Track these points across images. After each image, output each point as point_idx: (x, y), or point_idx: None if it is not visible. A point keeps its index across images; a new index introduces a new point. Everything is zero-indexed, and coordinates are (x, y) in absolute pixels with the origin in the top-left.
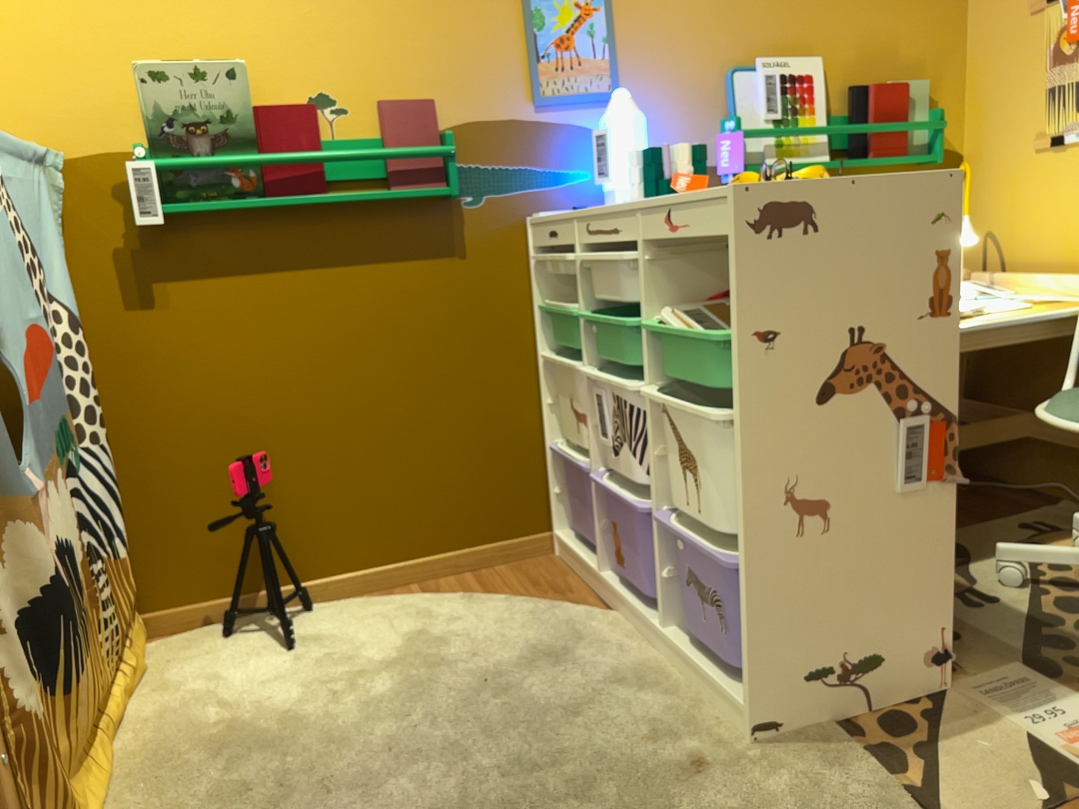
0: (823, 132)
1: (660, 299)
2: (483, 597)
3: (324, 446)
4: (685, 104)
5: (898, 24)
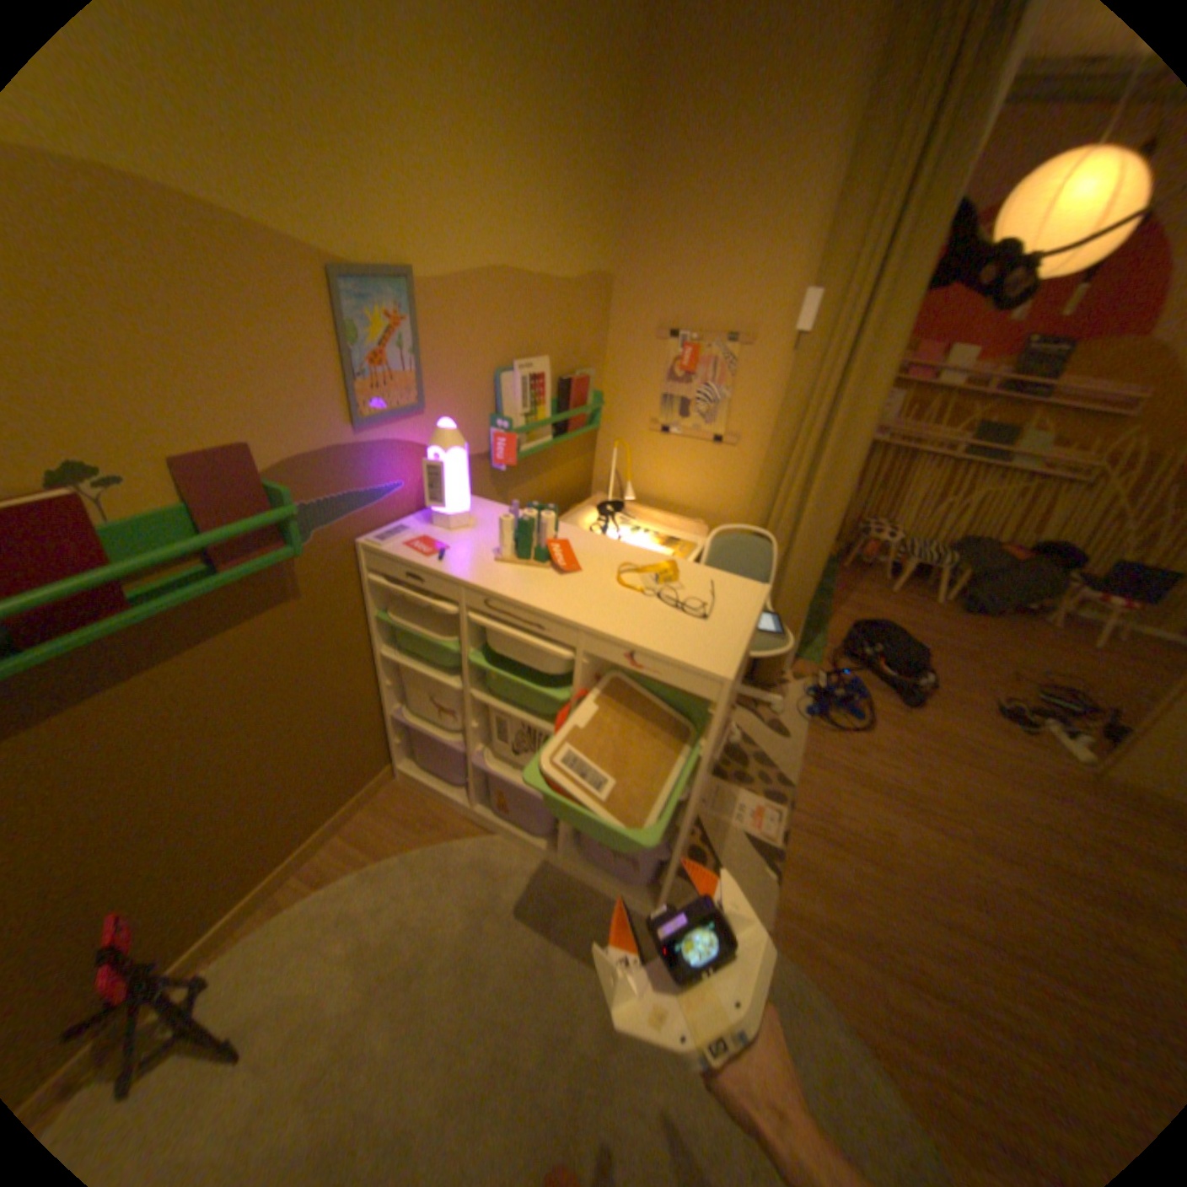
0: (552, 420)
1: (585, 681)
2: (378, 867)
3: (177, 844)
4: (470, 405)
5: (583, 325)
